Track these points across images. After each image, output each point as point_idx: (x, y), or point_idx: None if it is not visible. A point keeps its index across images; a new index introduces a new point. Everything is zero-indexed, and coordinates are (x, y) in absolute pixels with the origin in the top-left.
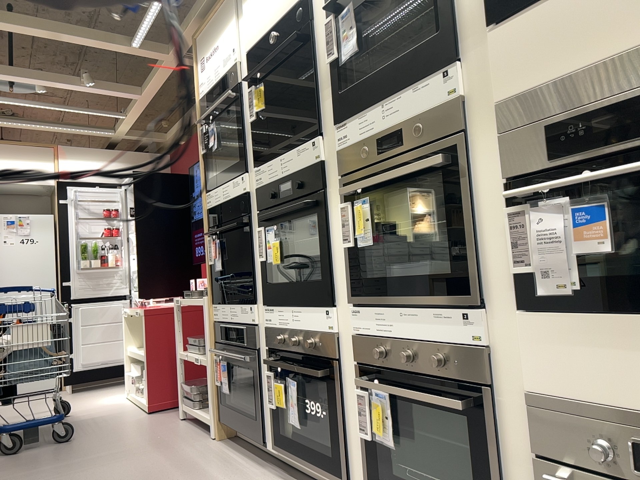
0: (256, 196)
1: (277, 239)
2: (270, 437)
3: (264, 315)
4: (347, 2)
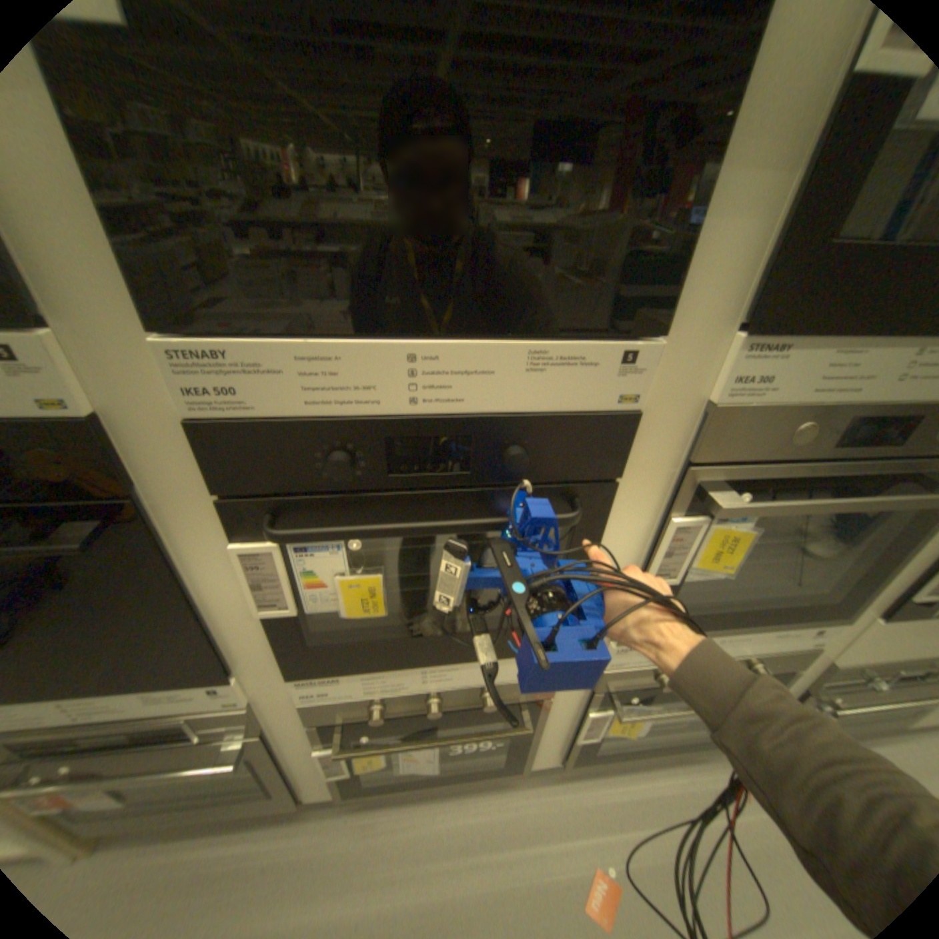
0: (180, 440)
1: (360, 567)
2: (315, 794)
3: (293, 693)
4: None
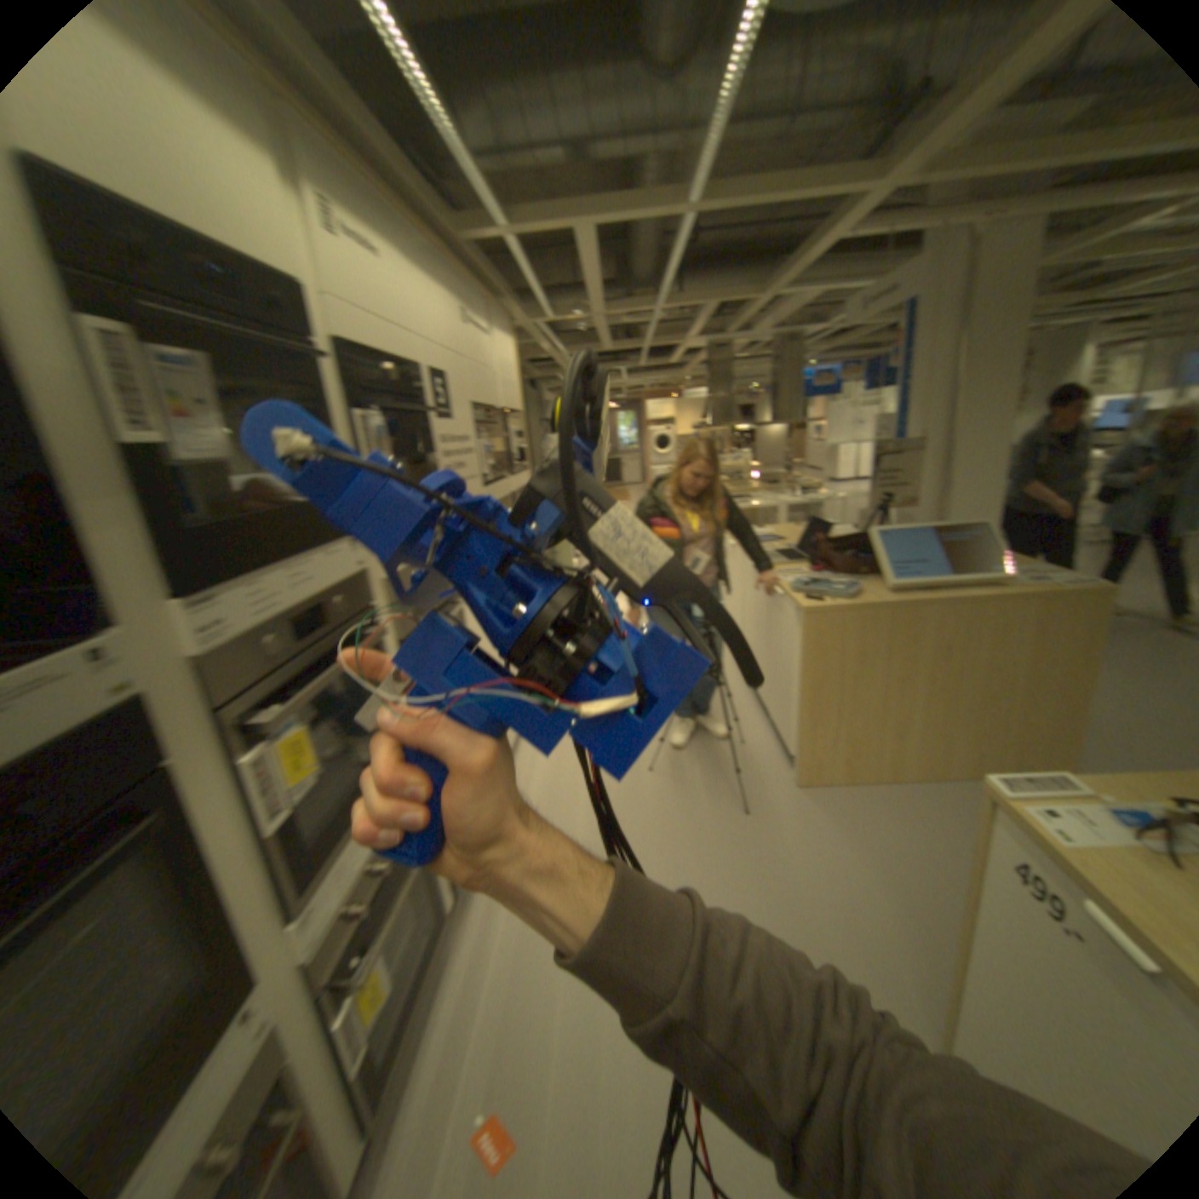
0: None
1: None
2: None
3: None
4: (184, 336)
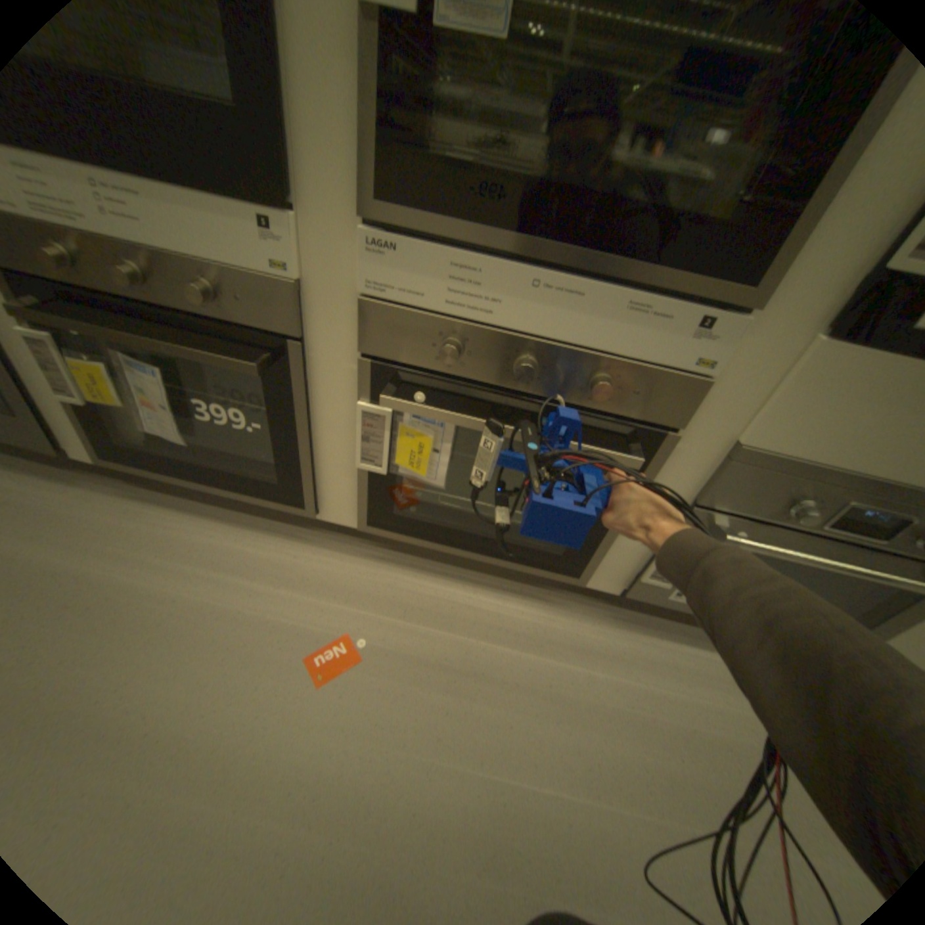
0: None
1: None
2: (77, 443)
3: None
4: None
